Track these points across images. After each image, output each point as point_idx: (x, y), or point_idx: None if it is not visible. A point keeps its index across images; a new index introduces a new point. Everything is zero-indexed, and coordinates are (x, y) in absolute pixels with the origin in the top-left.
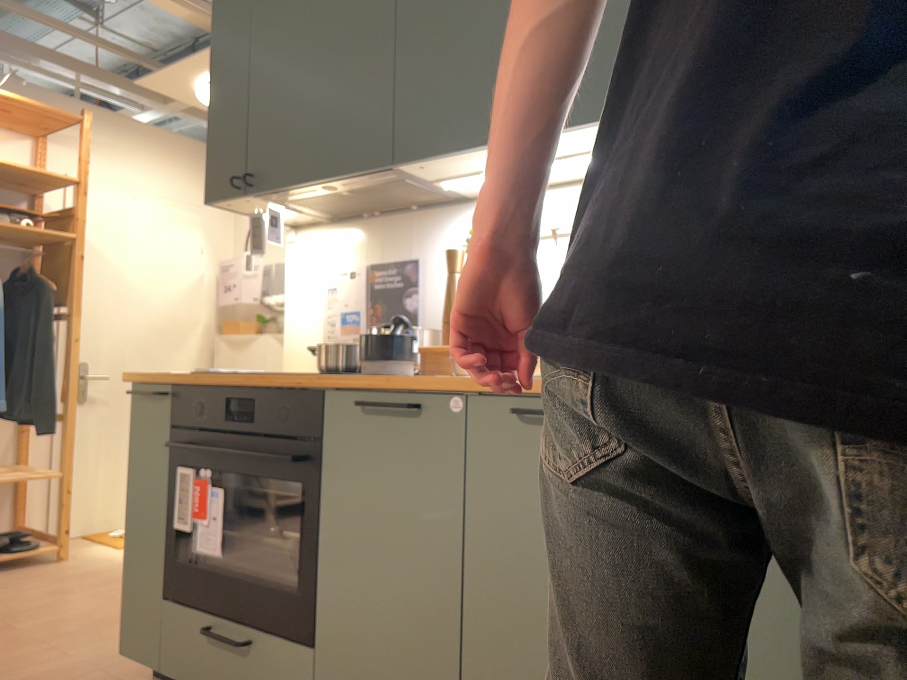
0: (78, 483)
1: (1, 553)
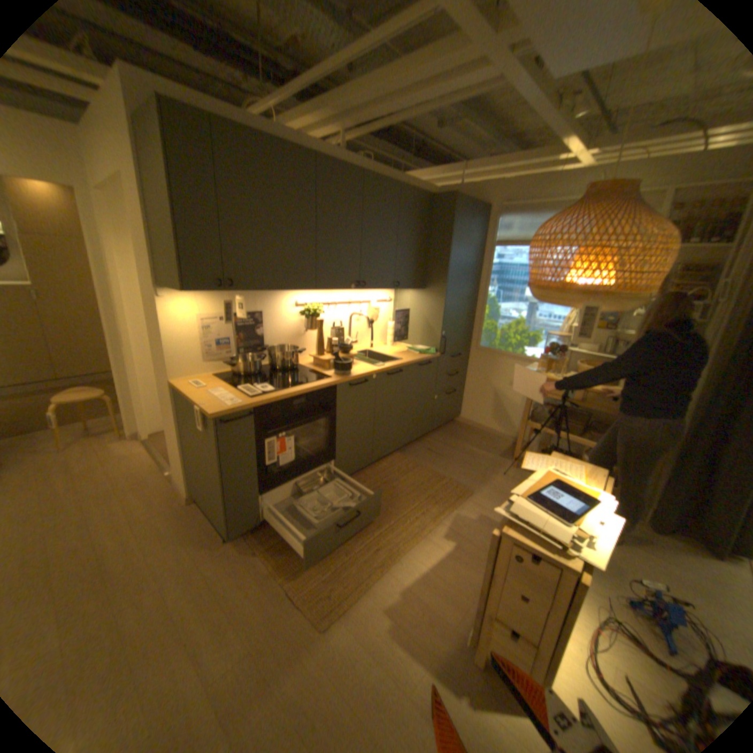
0: None
1: None
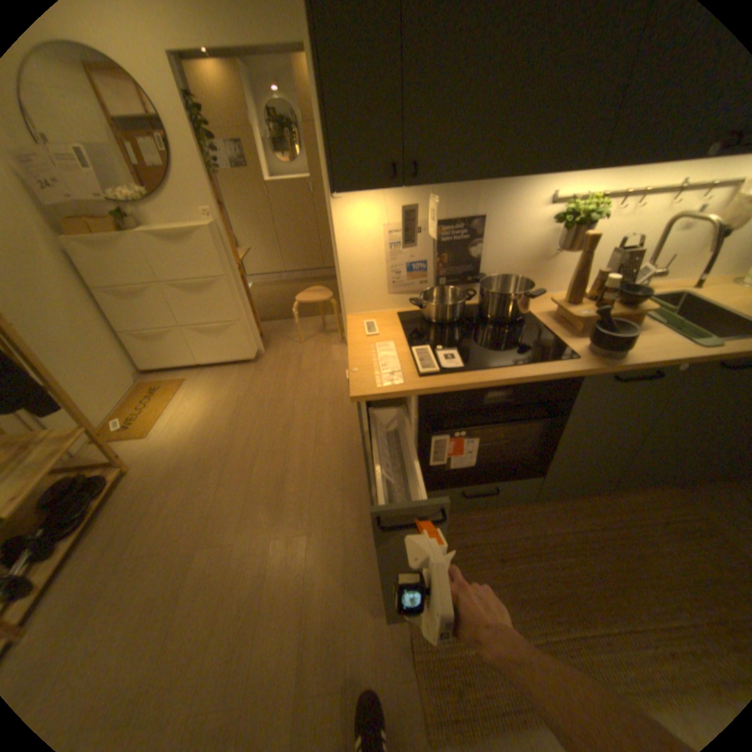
0: (55, 415)
1: (87, 502)
